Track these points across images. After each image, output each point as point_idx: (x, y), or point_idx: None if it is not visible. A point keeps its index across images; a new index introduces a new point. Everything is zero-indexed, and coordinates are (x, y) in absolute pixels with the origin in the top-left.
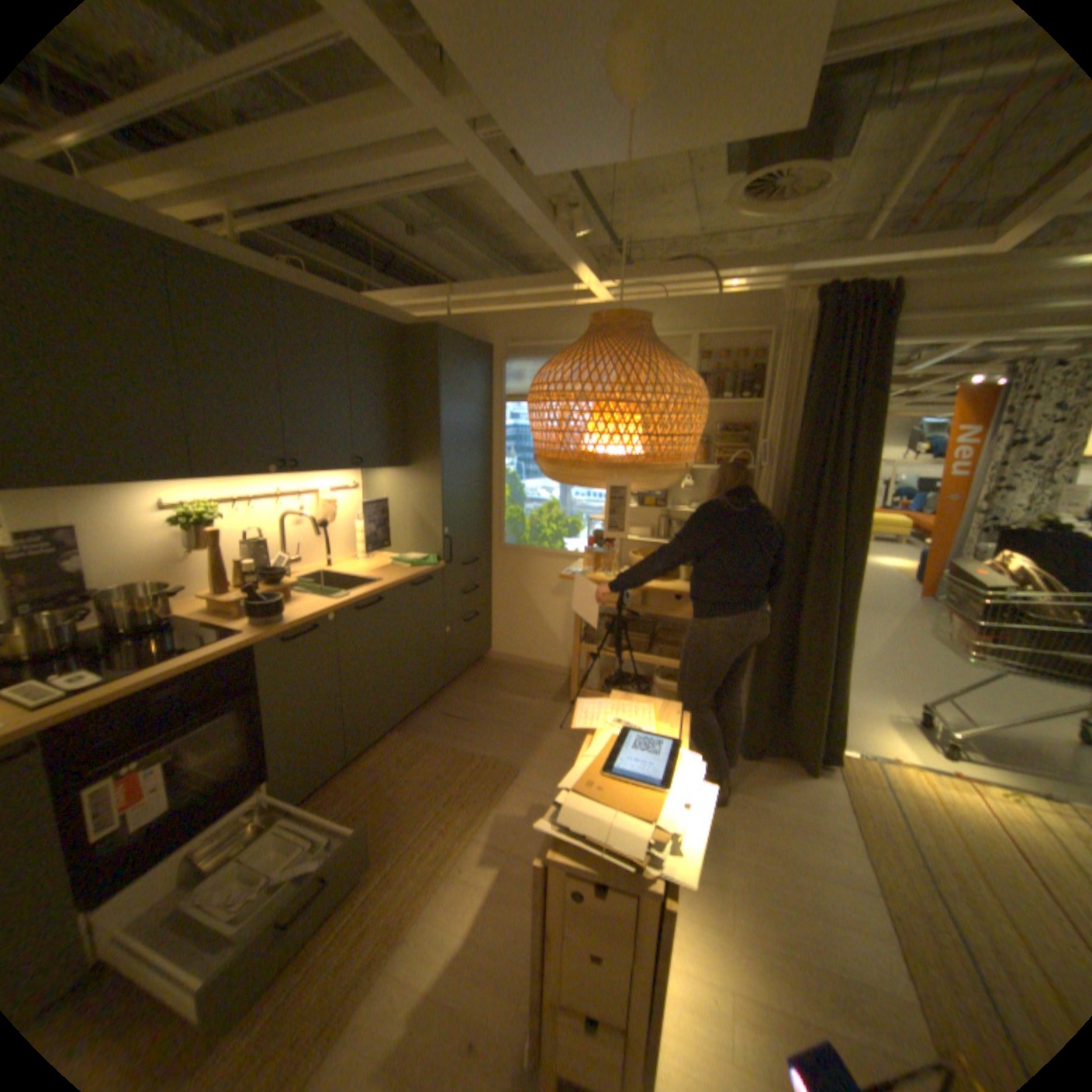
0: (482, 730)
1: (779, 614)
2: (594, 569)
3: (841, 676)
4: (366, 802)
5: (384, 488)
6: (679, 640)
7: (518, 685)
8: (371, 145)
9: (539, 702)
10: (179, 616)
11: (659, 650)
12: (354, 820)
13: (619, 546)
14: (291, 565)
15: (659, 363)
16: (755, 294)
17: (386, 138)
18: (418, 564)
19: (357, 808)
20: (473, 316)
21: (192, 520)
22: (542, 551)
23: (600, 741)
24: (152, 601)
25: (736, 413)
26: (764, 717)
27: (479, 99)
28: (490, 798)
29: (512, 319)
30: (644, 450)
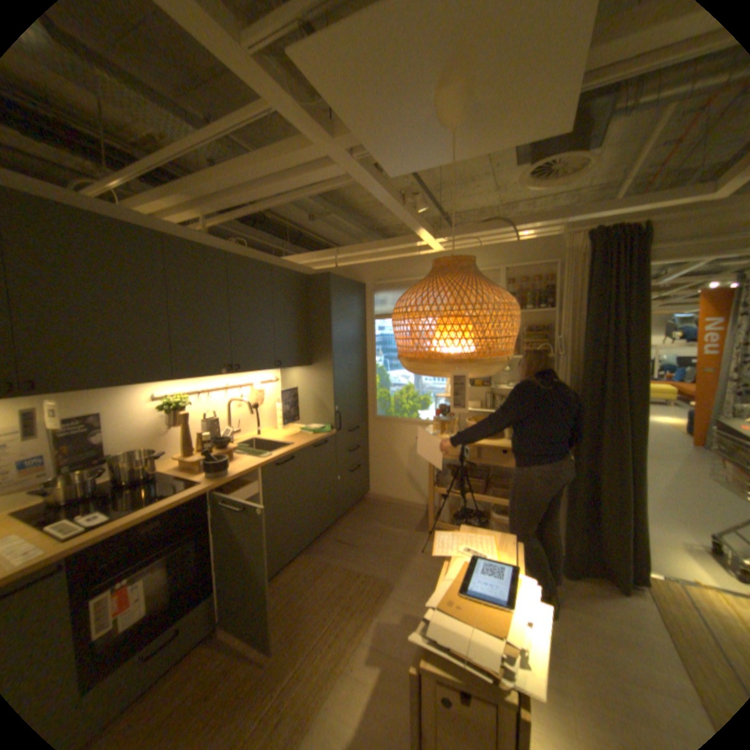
0: (364, 553)
1: (584, 463)
2: (441, 432)
3: (639, 511)
4: (282, 609)
5: (295, 380)
6: (507, 483)
7: (389, 518)
8: (287, 169)
9: (405, 532)
10: (160, 472)
11: (493, 492)
12: (273, 624)
13: (458, 415)
14: (234, 435)
15: (483, 289)
16: (542, 239)
17: (297, 165)
18: (318, 432)
19: (276, 615)
20: (352, 266)
21: (172, 407)
22: (403, 420)
23: (455, 566)
24: (144, 462)
25: (536, 319)
26: (580, 545)
27: (354, 136)
28: (372, 608)
29: (377, 266)
30: (476, 348)
